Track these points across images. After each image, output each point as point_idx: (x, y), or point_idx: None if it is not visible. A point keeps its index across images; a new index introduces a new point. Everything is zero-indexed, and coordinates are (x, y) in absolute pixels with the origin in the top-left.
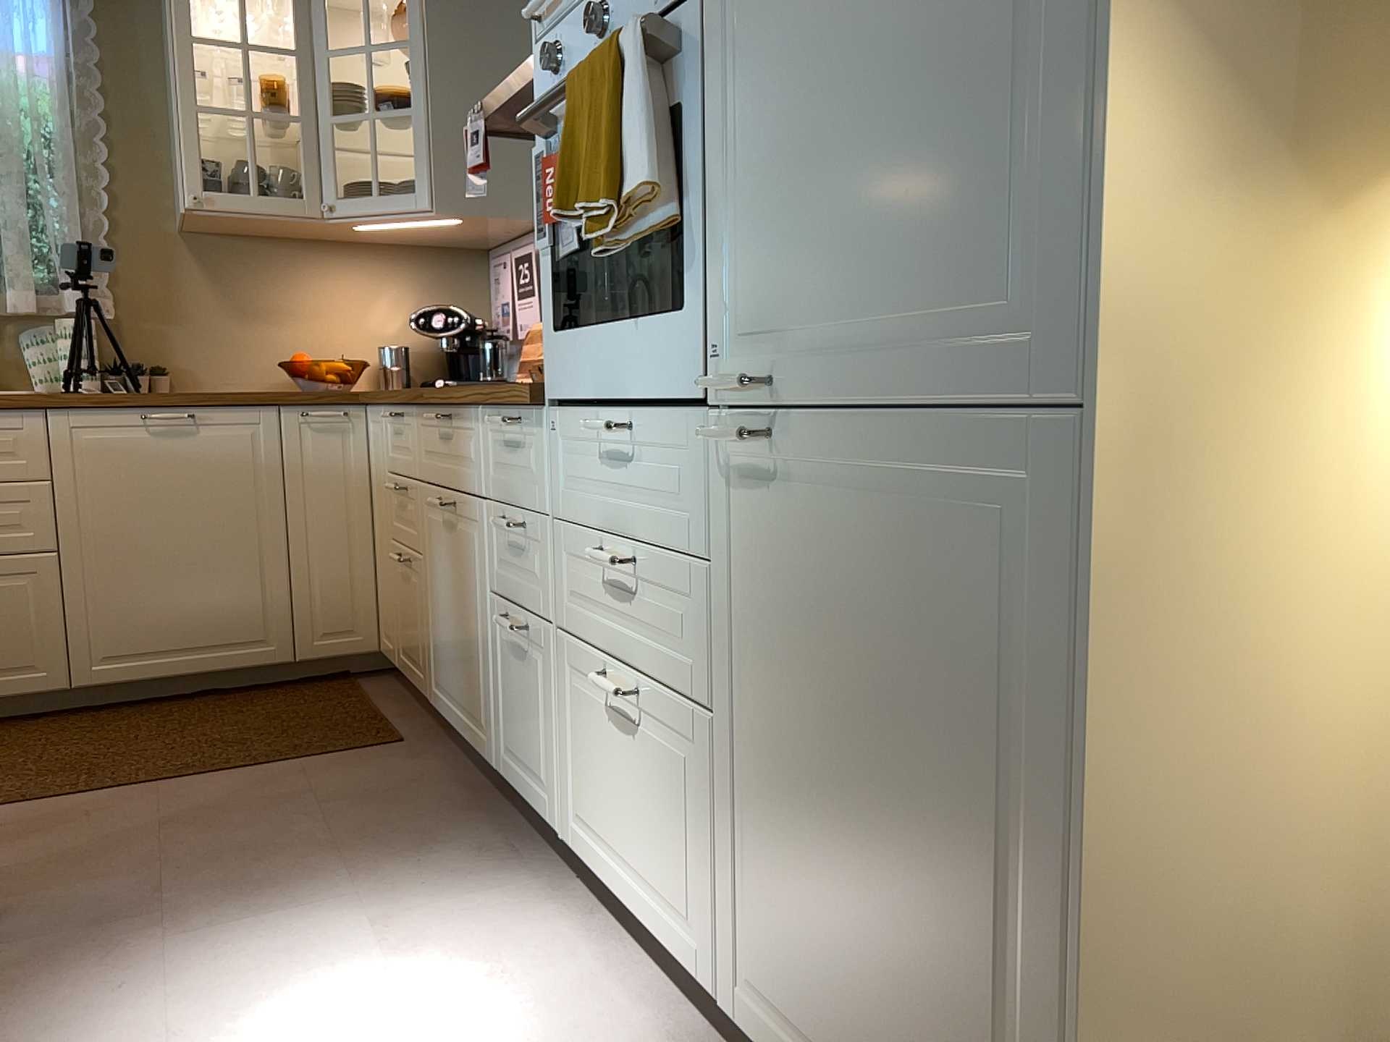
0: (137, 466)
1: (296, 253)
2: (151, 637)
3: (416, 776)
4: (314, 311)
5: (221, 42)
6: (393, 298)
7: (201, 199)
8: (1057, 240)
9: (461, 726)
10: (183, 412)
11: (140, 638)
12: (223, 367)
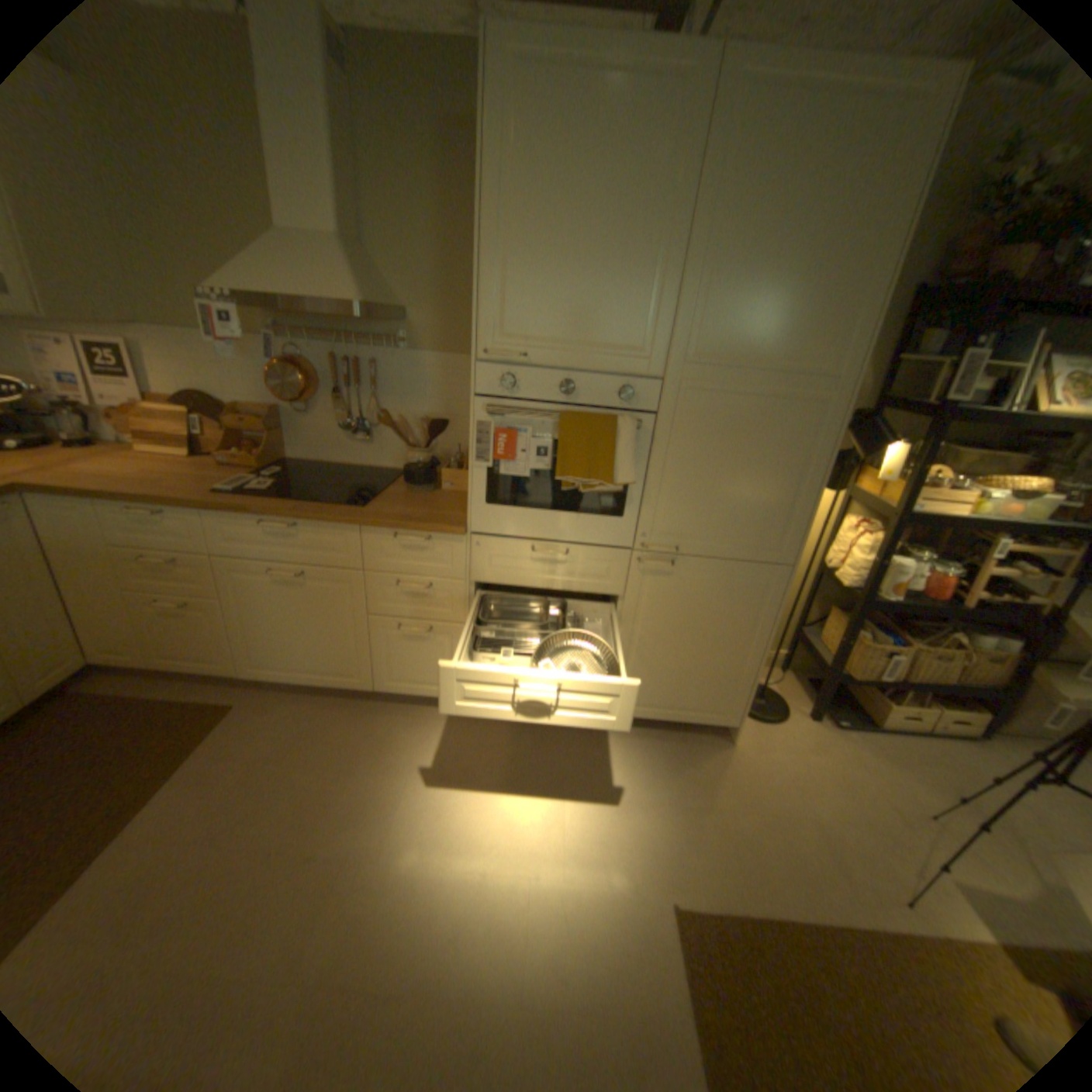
0: None
1: None
2: None
3: (288, 717)
4: None
5: None
6: None
7: None
8: (787, 532)
9: (311, 680)
10: None
11: None
12: None
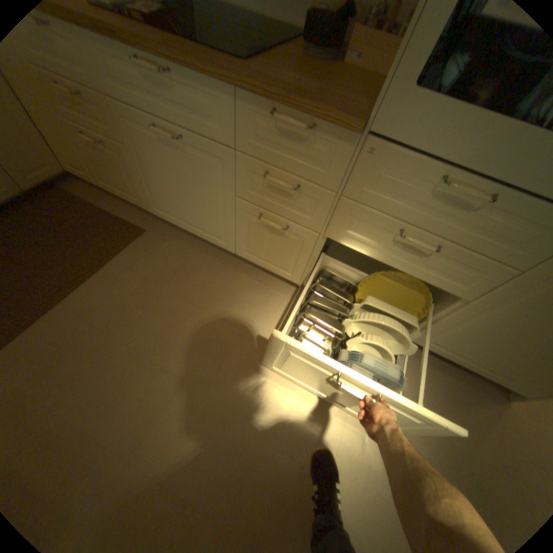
0: None
1: None
2: None
3: (177, 250)
4: None
5: None
6: None
7: None
8: None
9: (194, 230)
10: None
11: None
12: None
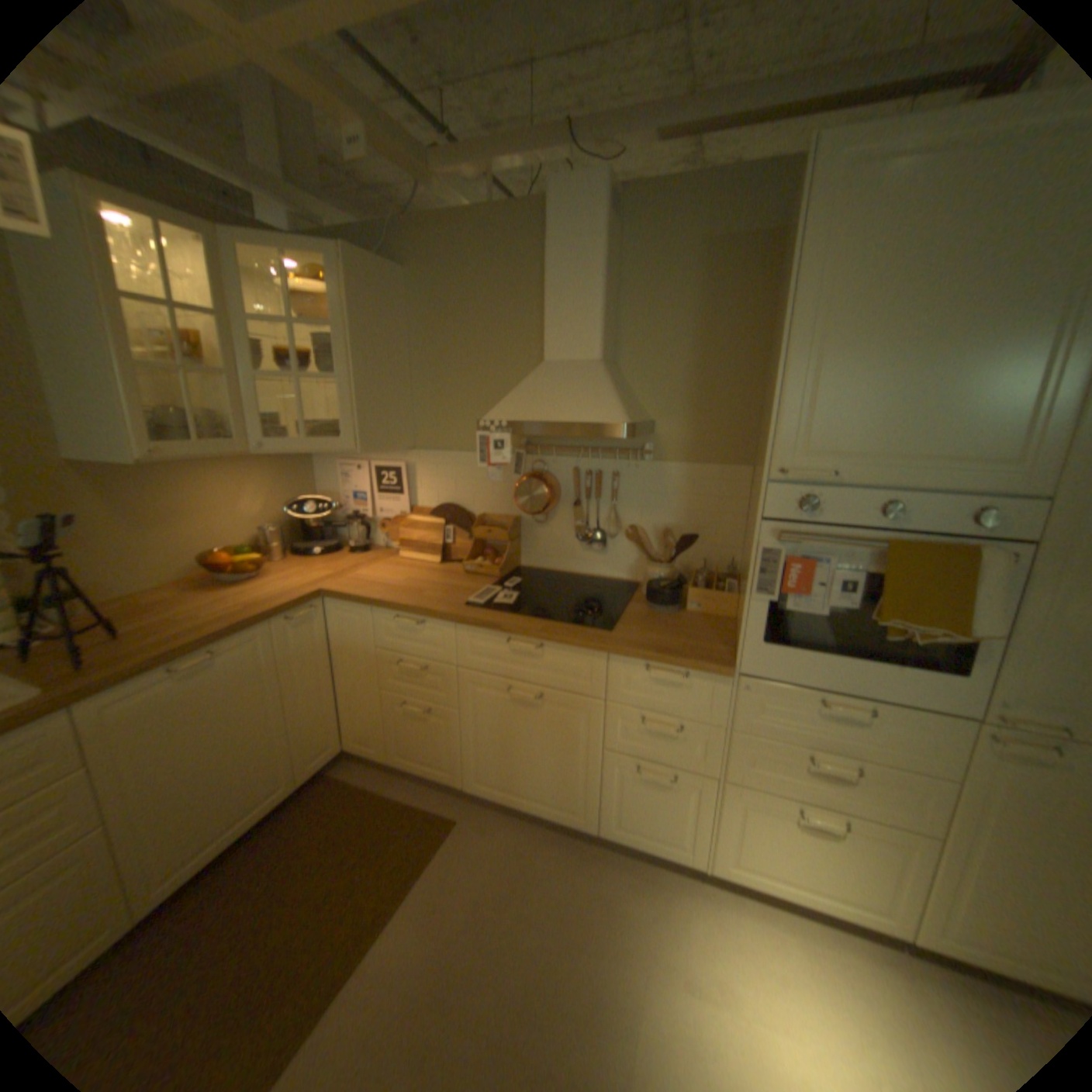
0: (166, 717)
1: (176, 467)
2: (196, 842)
3: (508, 850)
4: (197, 511)
5: (143, 299)
6: (254, 490)
7: (147, 452)
8: None
9: (533, 810)
10: (199, 655)
11: (188, 849)
12: (127, 574)
